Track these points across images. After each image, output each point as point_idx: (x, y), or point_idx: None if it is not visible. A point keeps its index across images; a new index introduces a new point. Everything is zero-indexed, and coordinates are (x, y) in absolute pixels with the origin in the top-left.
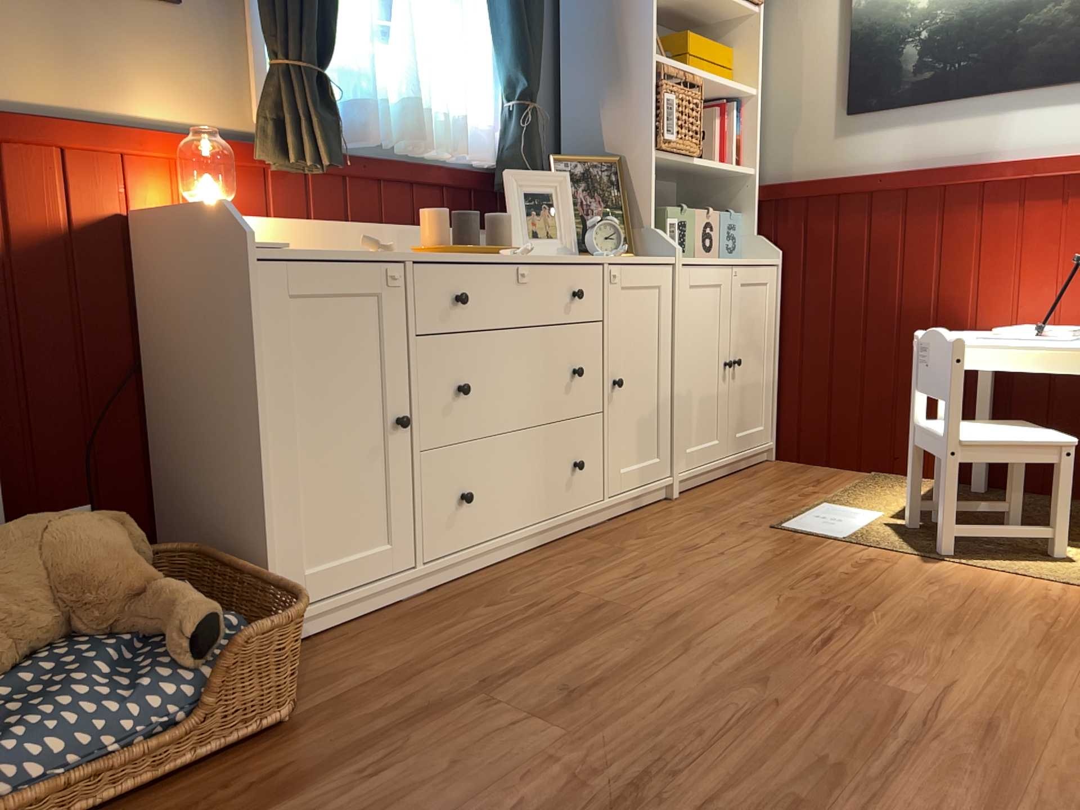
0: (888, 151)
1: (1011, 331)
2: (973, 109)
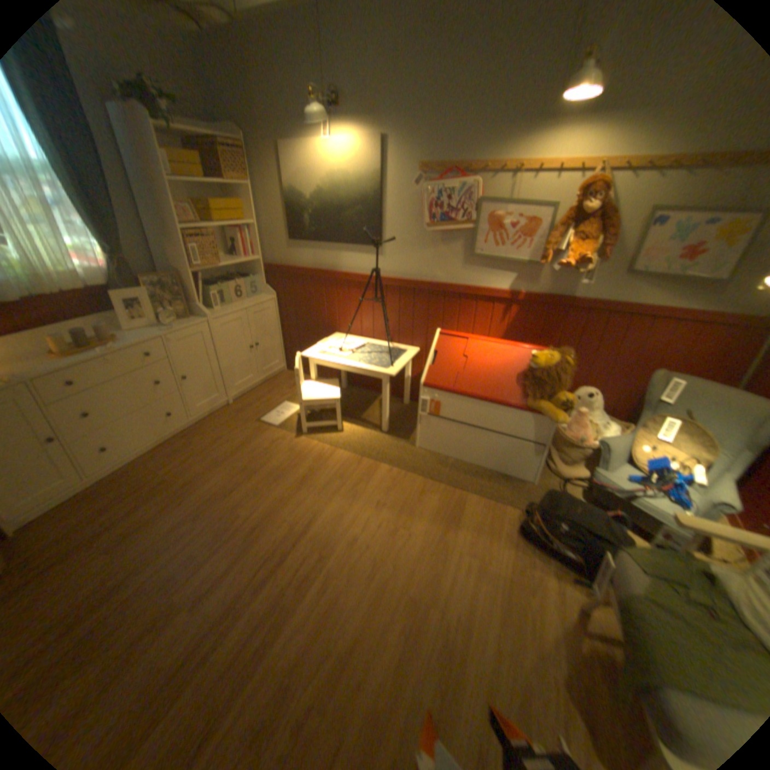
0: (305, 259)
1: (334, 347)
2: (330, 248)
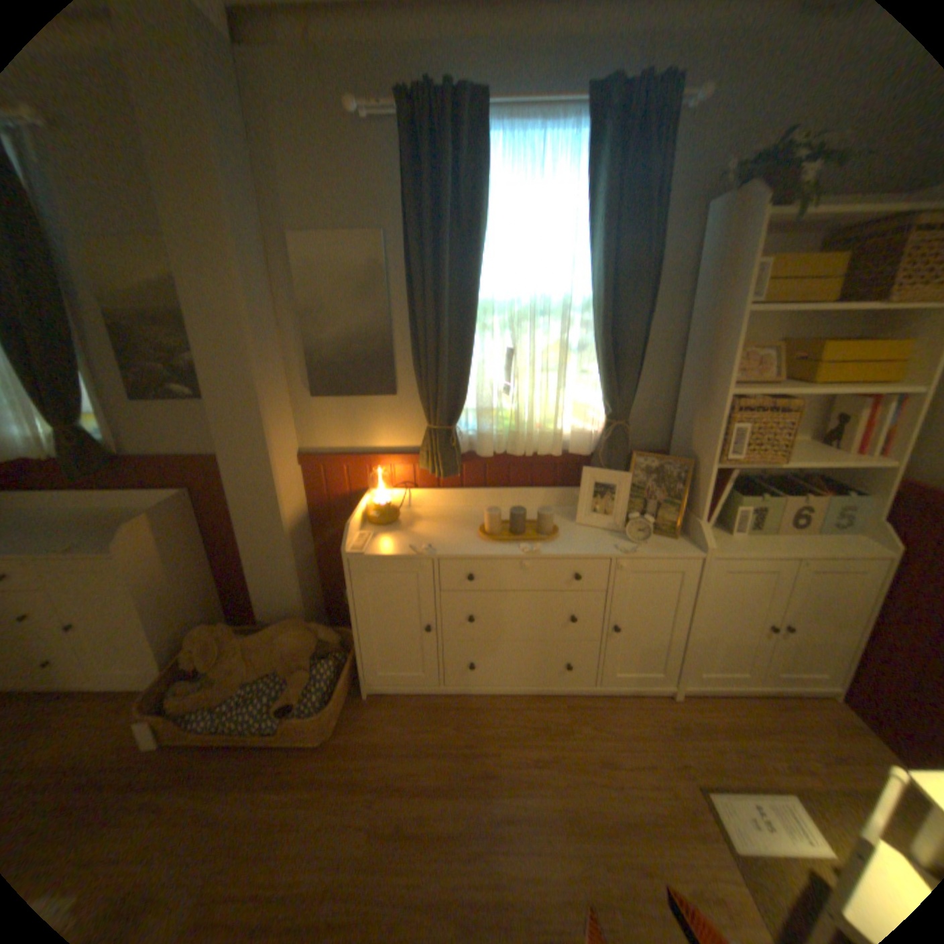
0: None
1: None
2: None
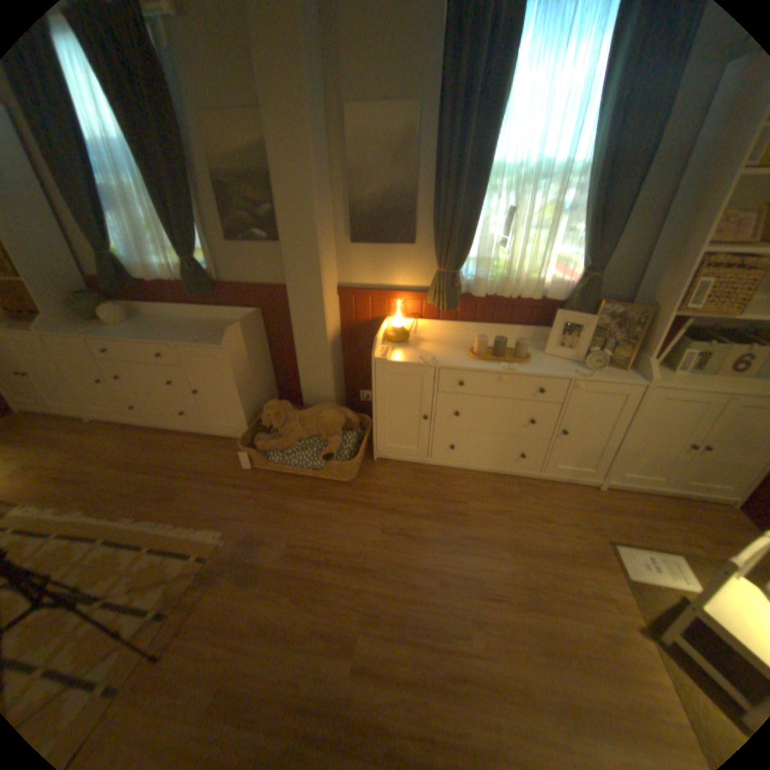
0: None
1: None
2: None
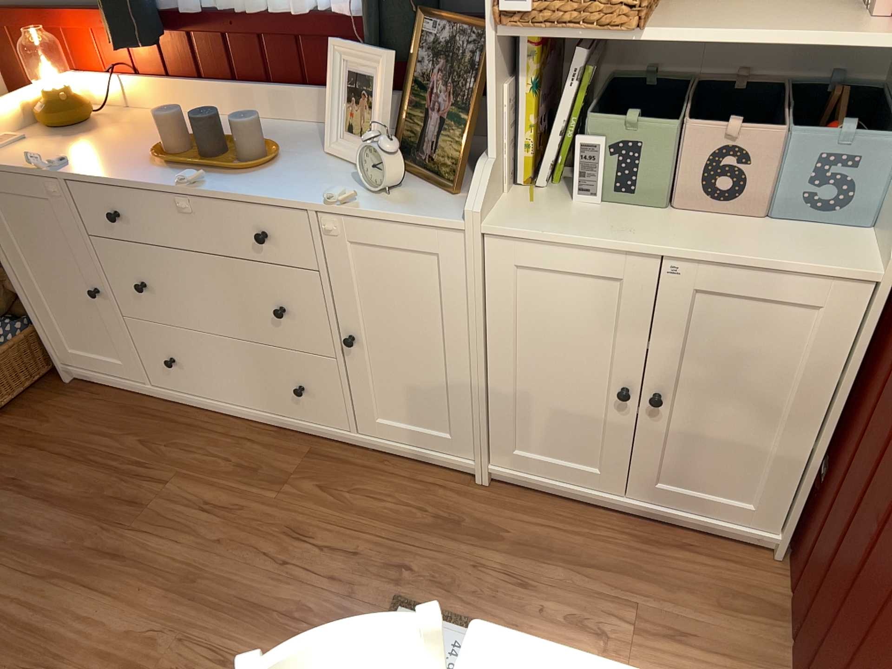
0: None
1: None
2: None
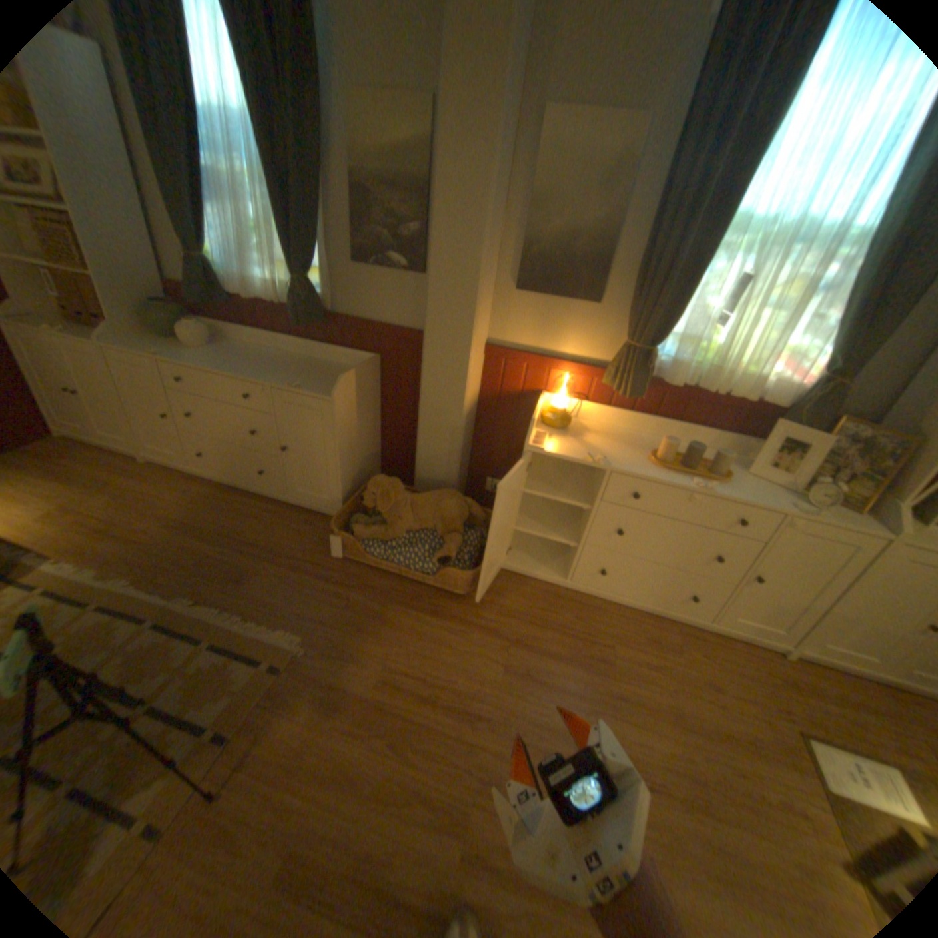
0: None
1: None
2: None
